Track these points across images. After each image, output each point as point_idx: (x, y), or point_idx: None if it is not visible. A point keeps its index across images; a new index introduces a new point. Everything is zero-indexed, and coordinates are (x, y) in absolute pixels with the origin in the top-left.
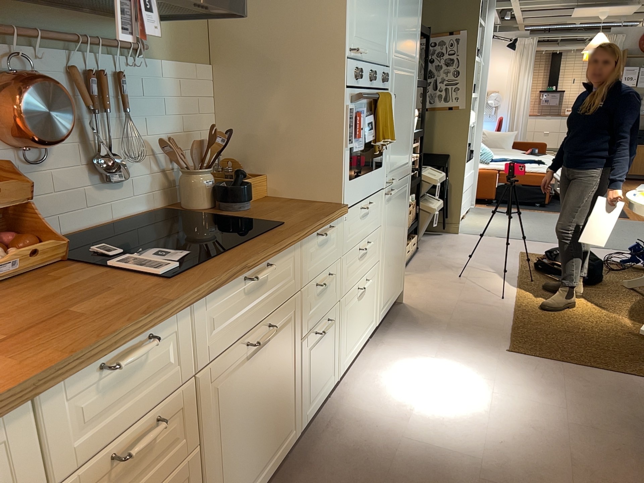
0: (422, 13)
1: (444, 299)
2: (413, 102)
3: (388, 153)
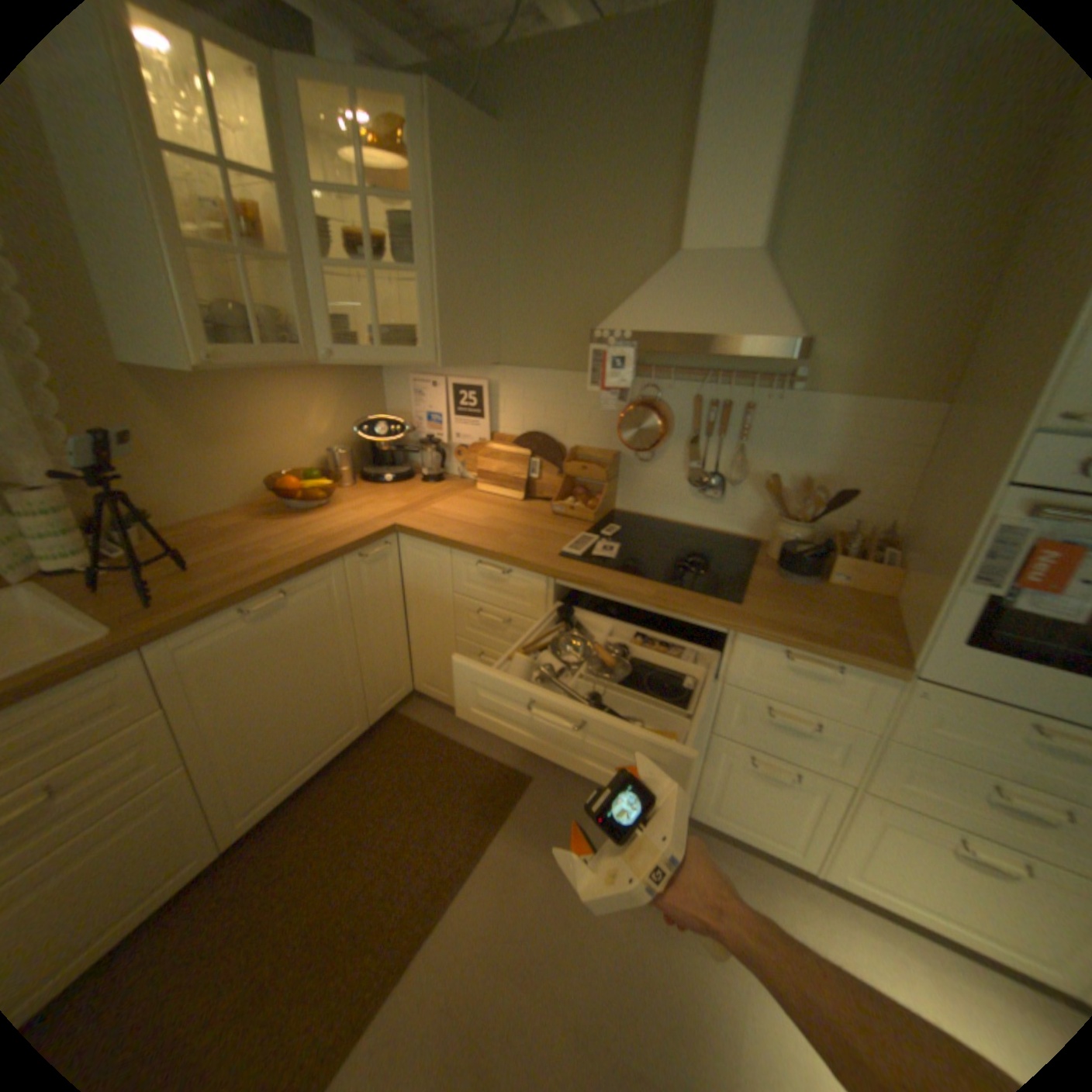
0: None
1: None
2: None
3: None
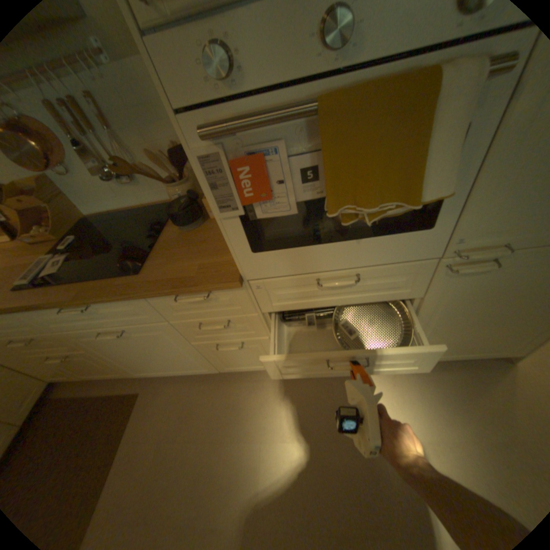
0: None
1: None
2: None
3: (480, 203)
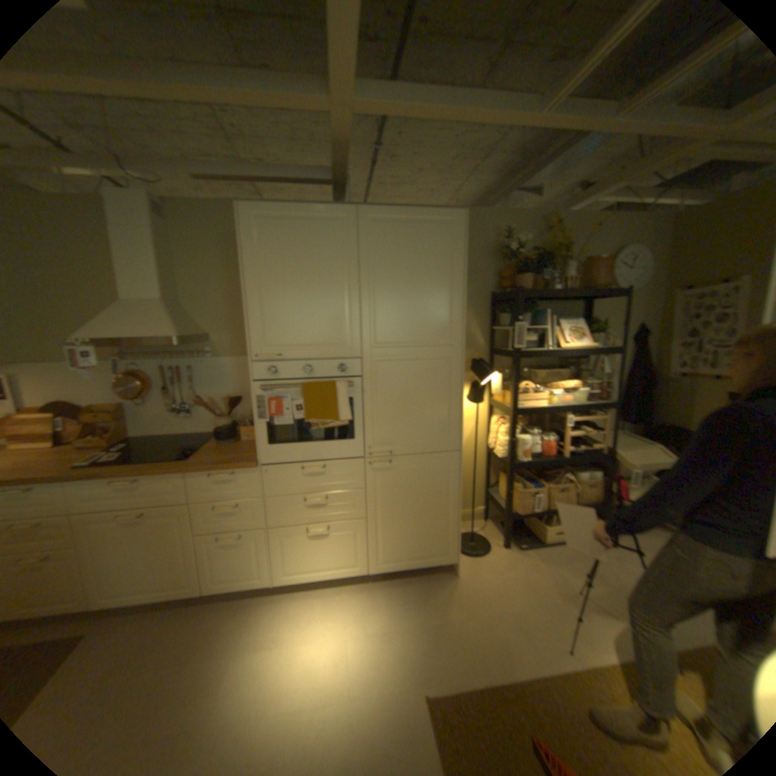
0: (464, 297)
1: (502, 602)
2: (450, 383)
3: (367, 429)
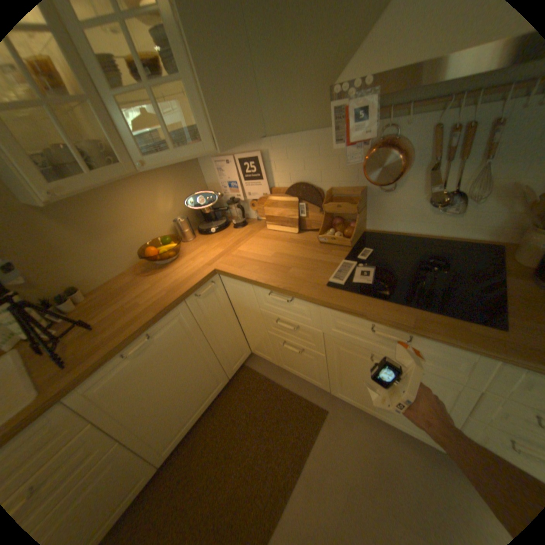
0: None
1: None
2: None
3: None
